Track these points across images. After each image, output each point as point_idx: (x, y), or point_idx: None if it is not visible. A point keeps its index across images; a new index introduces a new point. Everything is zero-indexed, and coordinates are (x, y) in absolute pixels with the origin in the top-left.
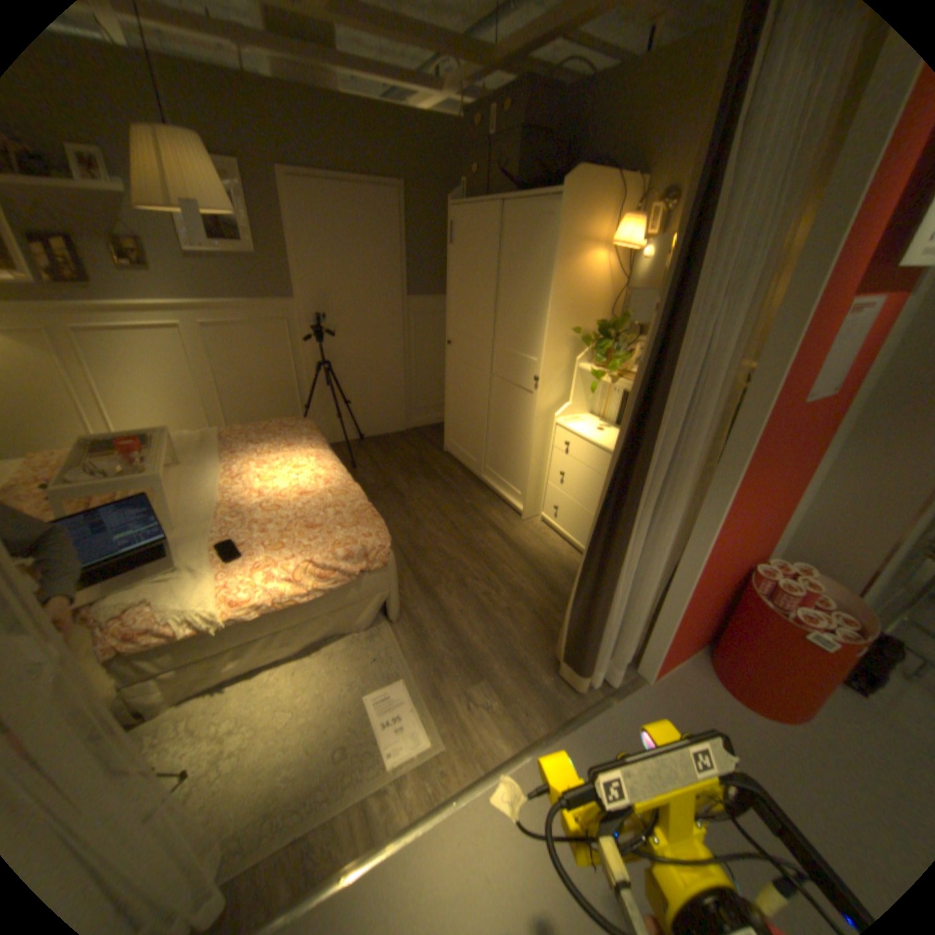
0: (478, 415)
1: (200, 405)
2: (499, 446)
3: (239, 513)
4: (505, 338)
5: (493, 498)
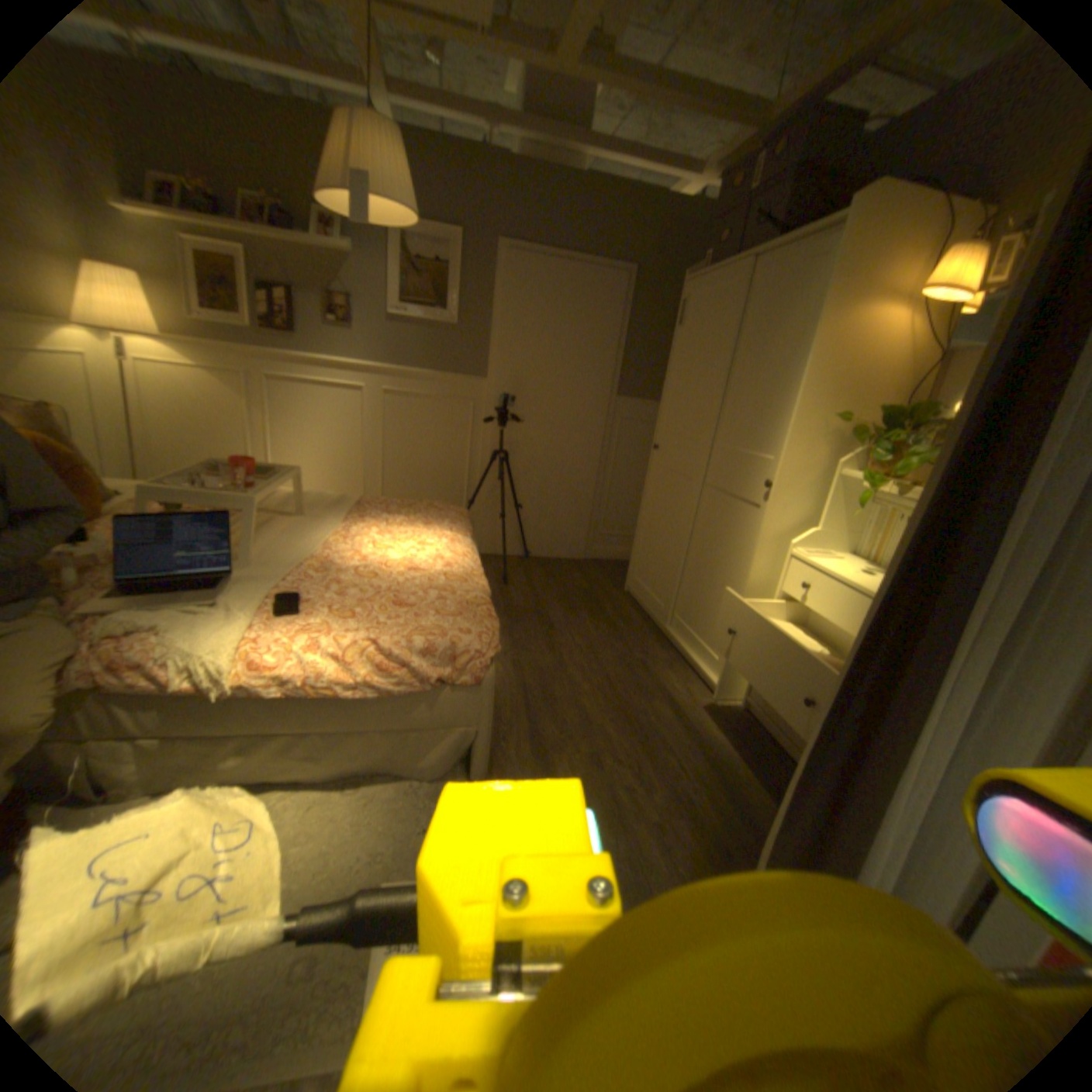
0: (676, 540)
1: (361, 477)
2: (698, 586)
3: (327, 569)
4: (731, 433)
5: (677, 660)
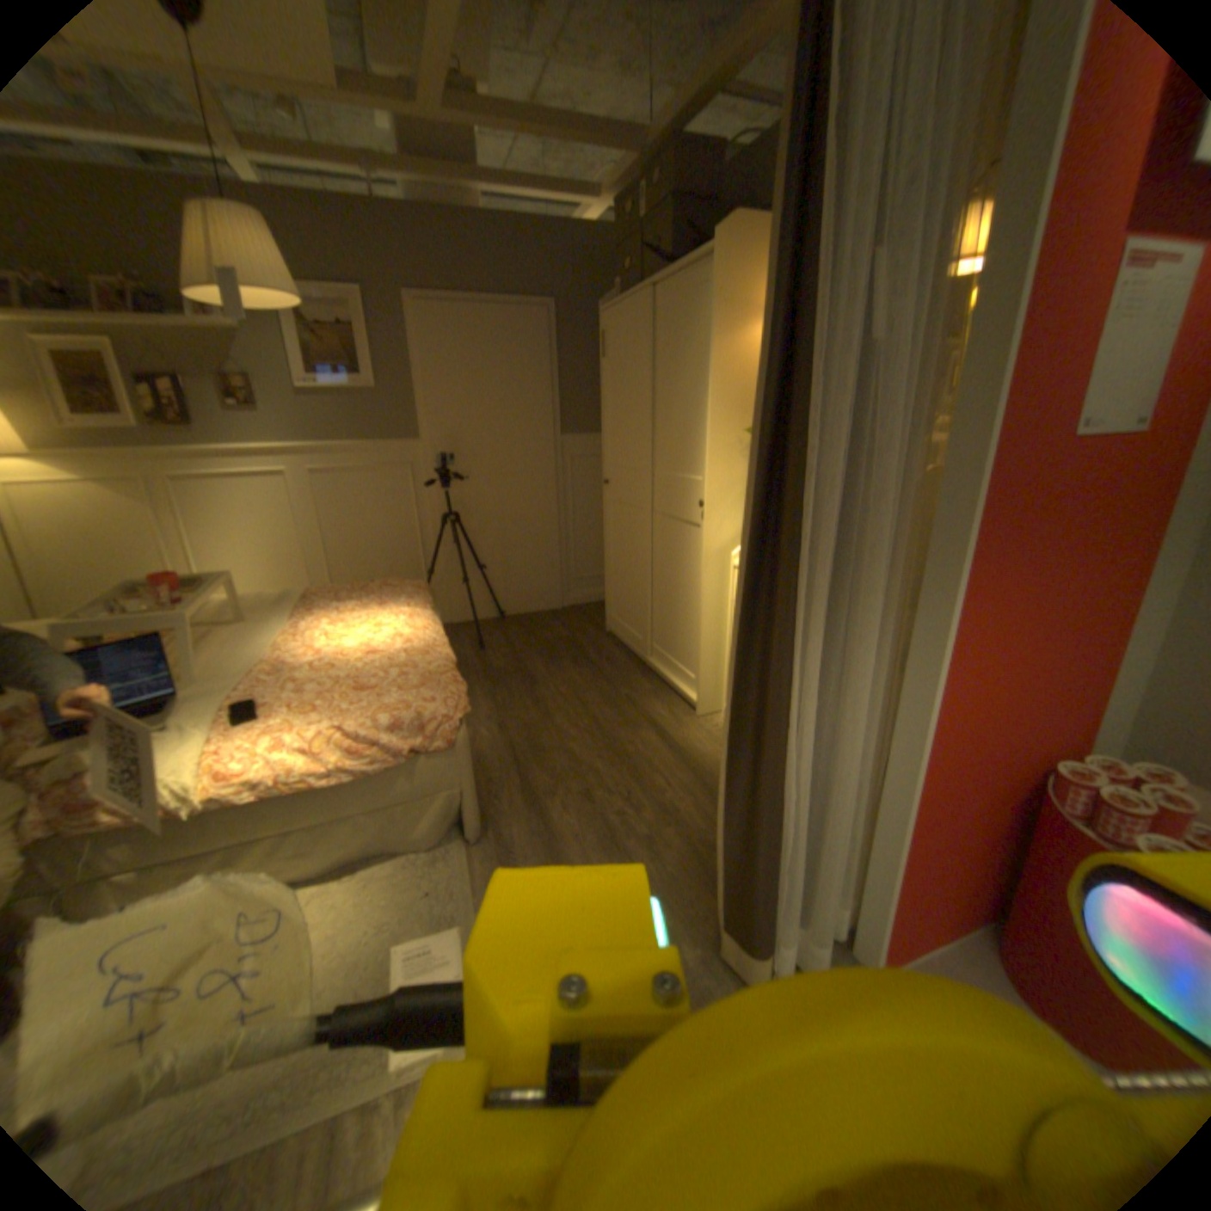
0: (640, 570)
1: (302, 566)
2: (666, 611)
3: (277, 669)
4: (665, 458)
5: (660, 687)
